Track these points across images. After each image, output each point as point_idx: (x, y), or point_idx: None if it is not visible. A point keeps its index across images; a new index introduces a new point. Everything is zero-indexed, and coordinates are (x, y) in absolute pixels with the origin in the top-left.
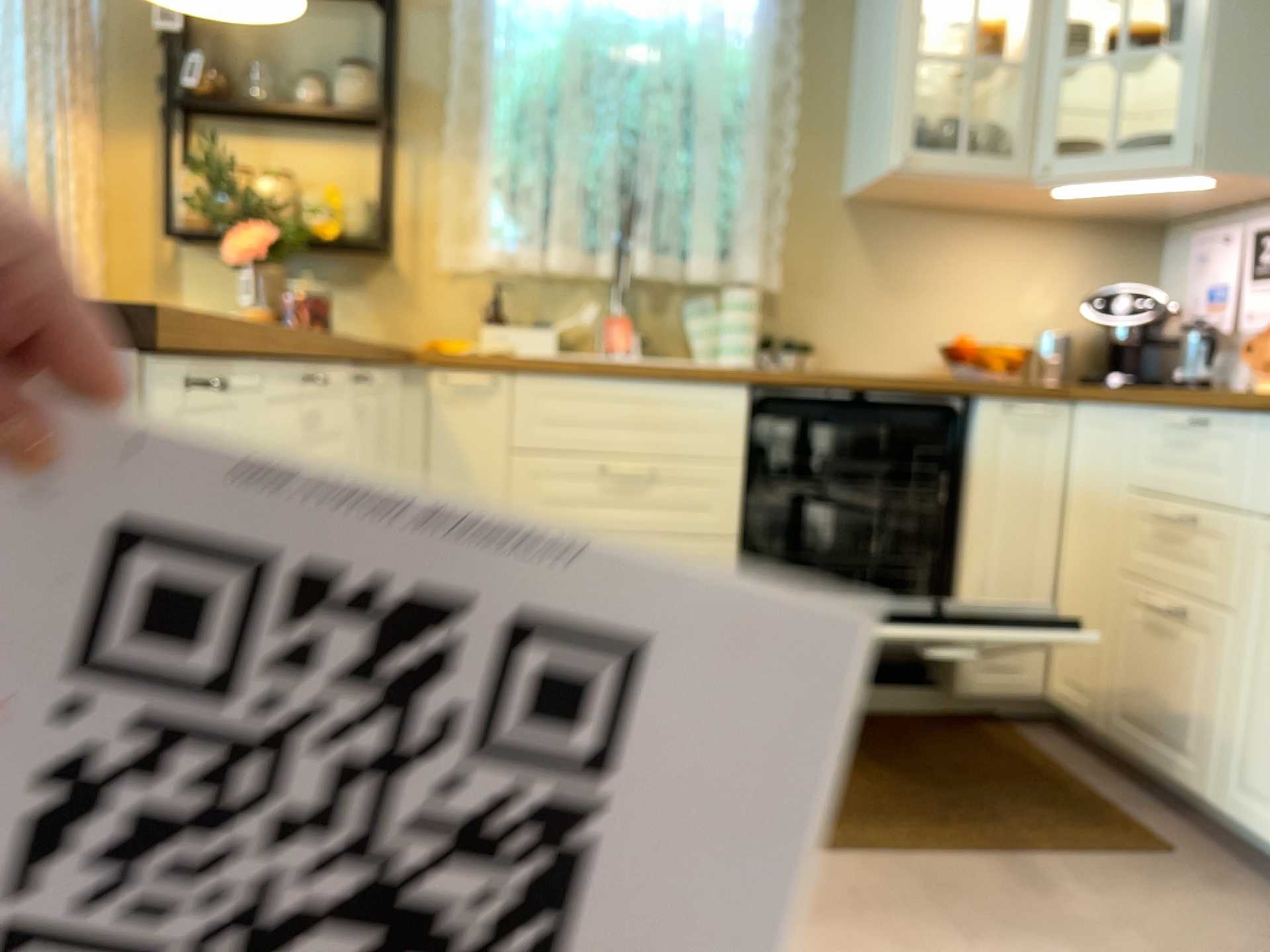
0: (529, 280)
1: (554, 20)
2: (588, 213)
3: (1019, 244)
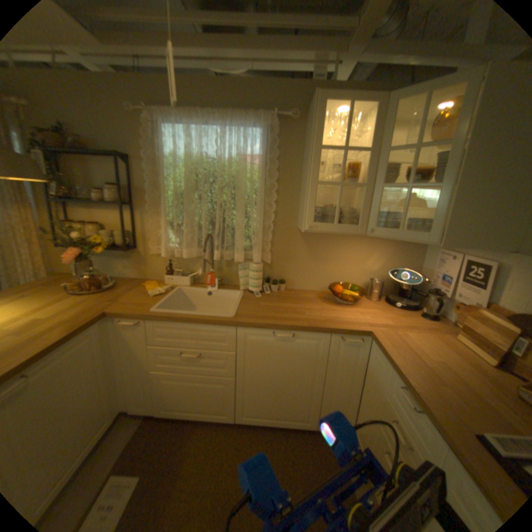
0: (183, 257)
1: (183, 162)
2: (200, 234)
3: (366, 244)
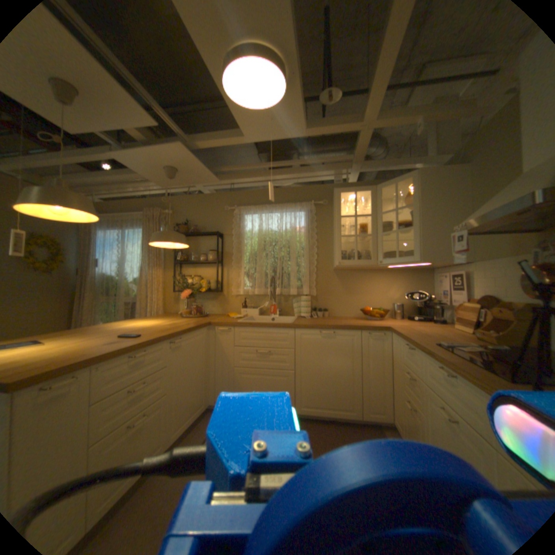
0: (253, 296)
1: (256, 235)
2: (266, 279)
3: (385, 278)
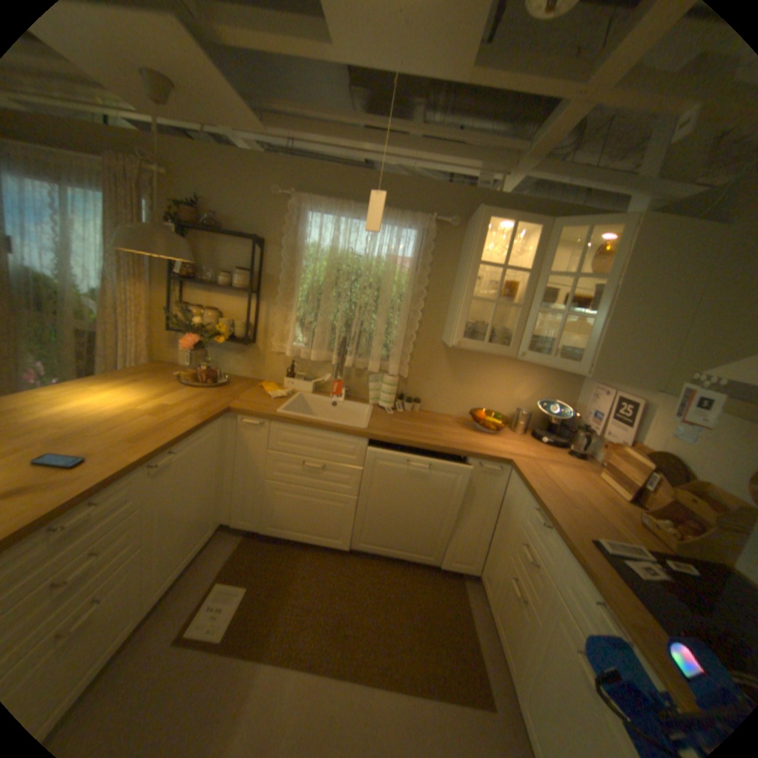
0: (307, 359)
1: (325, 255)
2: (332, 336)
3: (516, 369)
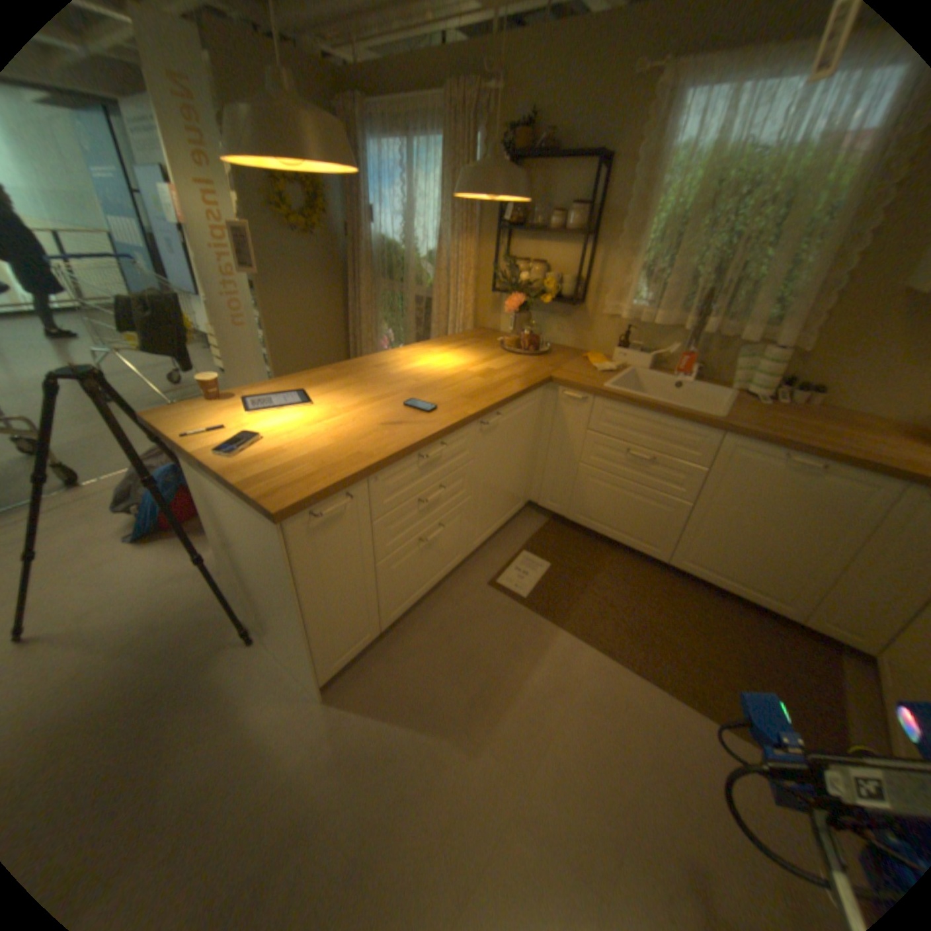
0: (649, 323)
1: (703, 159)
2: (692, 288)
3: None
